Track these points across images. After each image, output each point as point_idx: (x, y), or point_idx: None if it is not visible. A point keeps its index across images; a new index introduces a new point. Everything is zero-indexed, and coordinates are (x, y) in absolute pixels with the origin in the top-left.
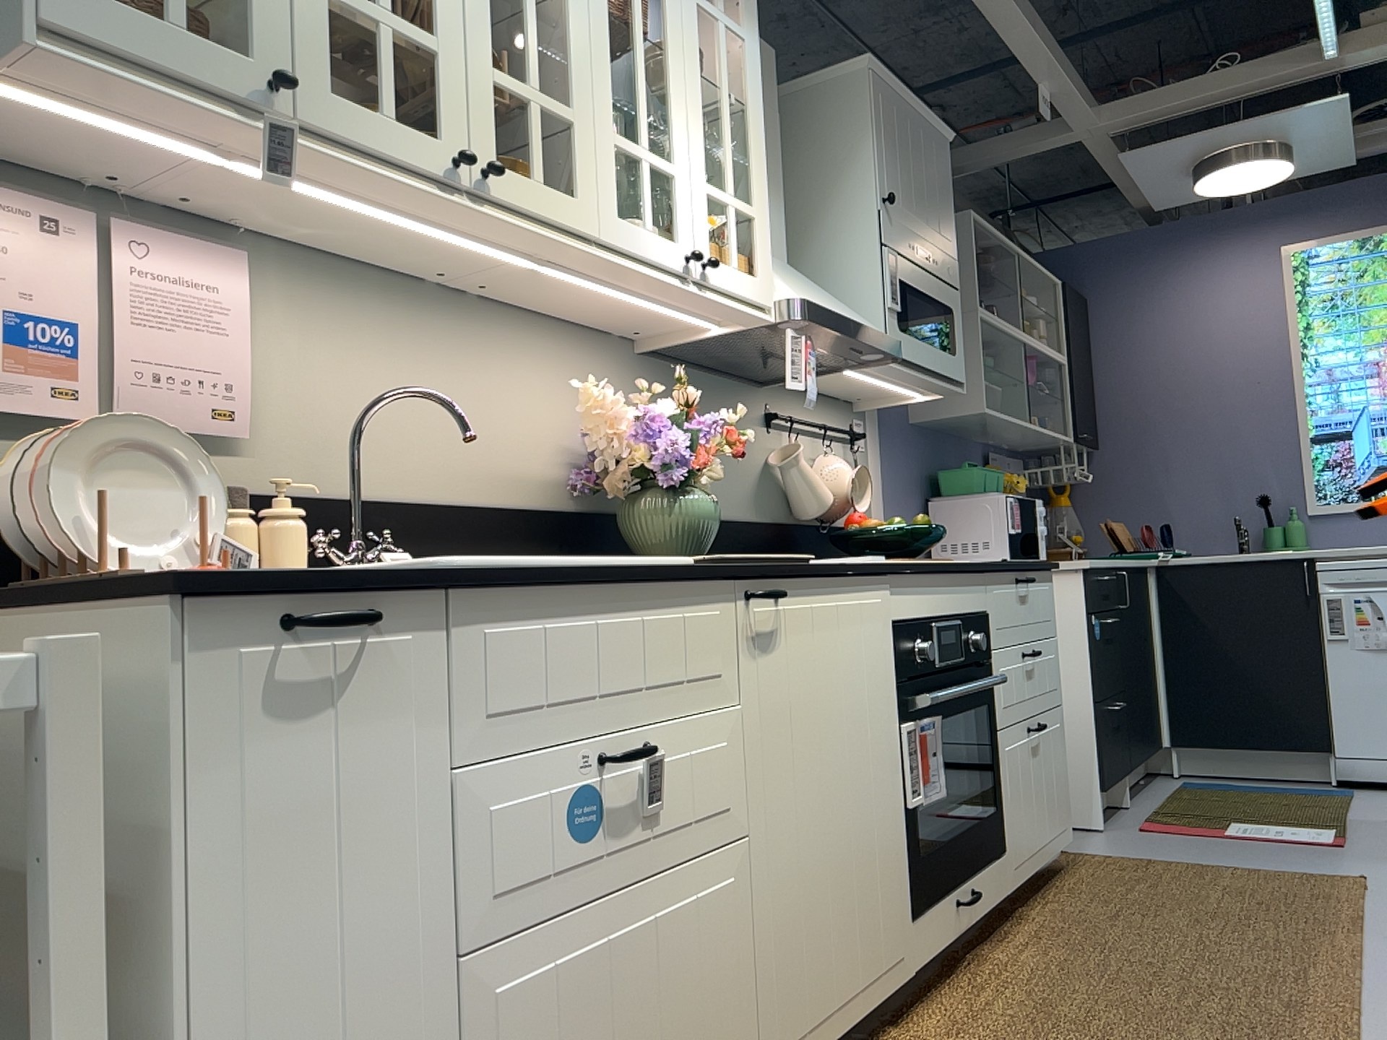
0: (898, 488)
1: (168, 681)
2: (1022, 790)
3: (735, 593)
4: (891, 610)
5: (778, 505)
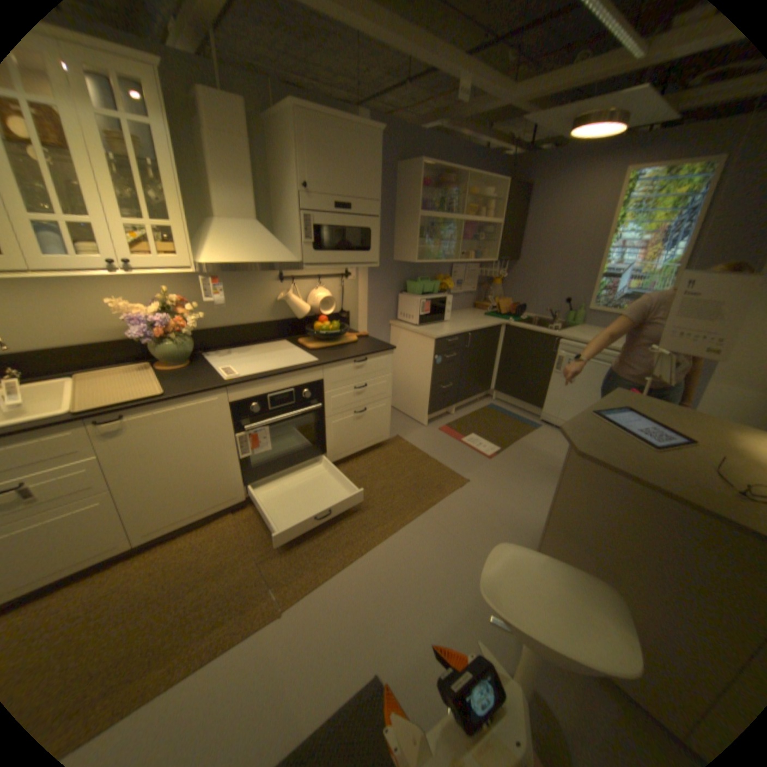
0: (377, 291)
1: None
2: (343, 433)
3: (85, 424)
4: (228, 398)
5: (285, 312)
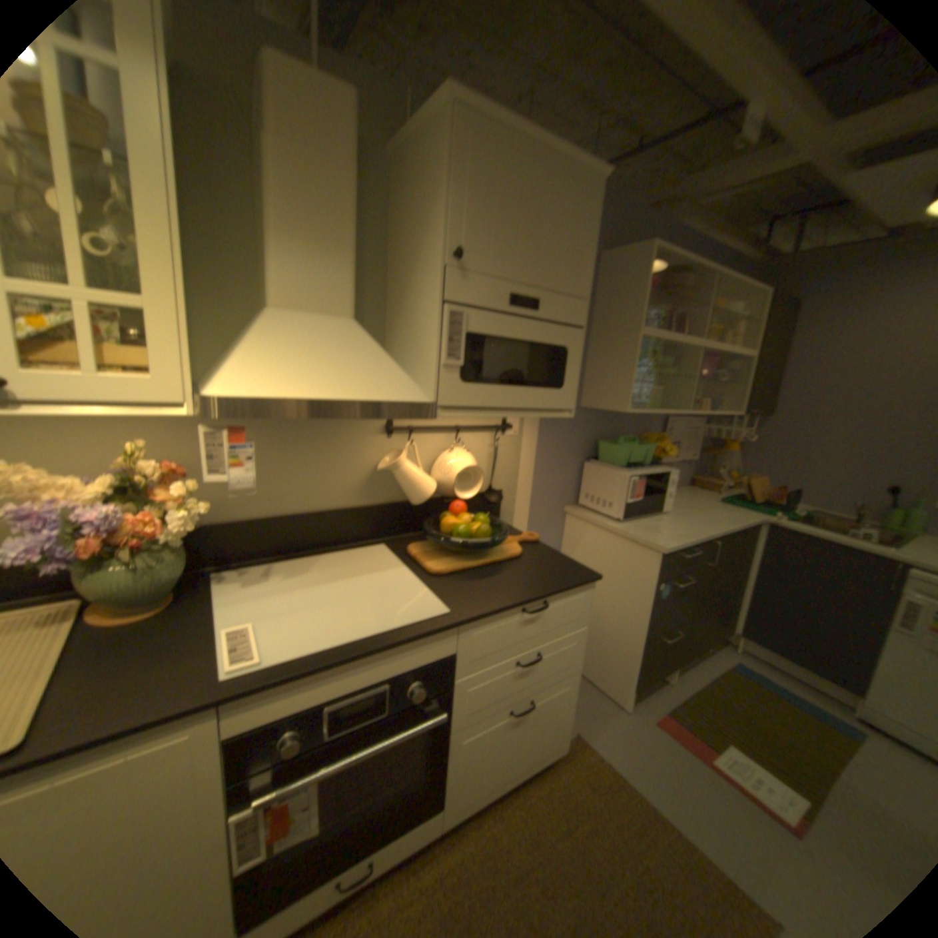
0: (550, 455)
1: None
2: (483, 759)
3: None
4: (220, 728)
5: (391, 489)
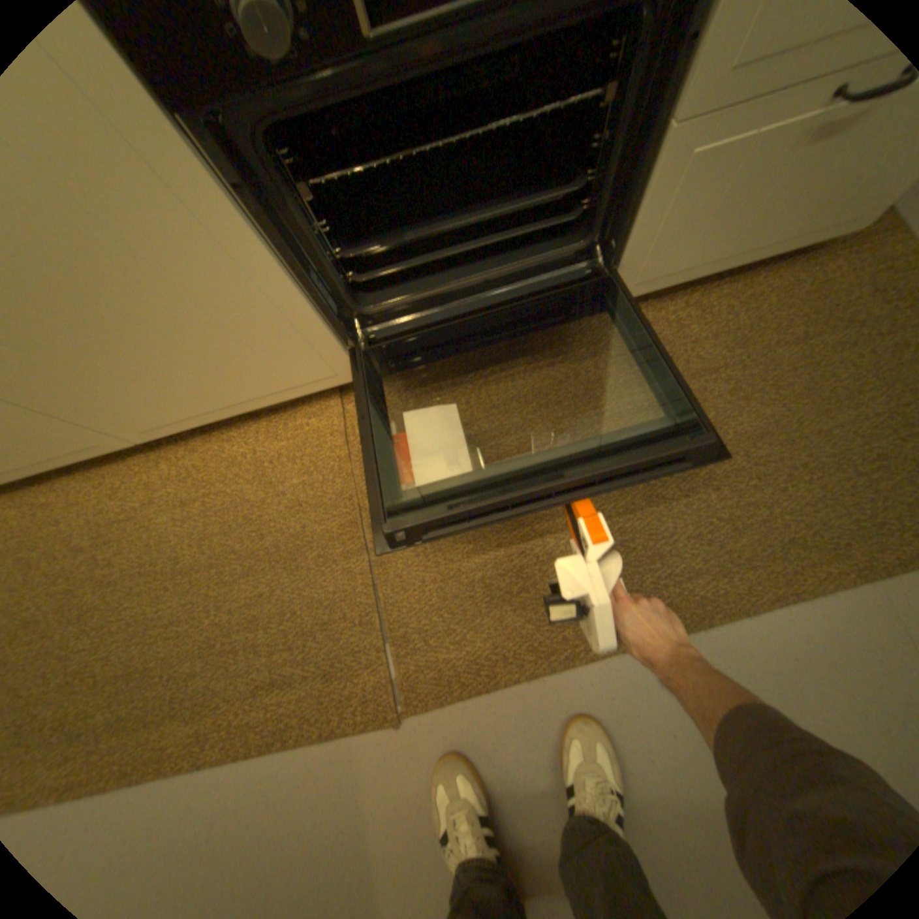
0: None
1: None
2: (716, 201)
3: None
4: None
5: None
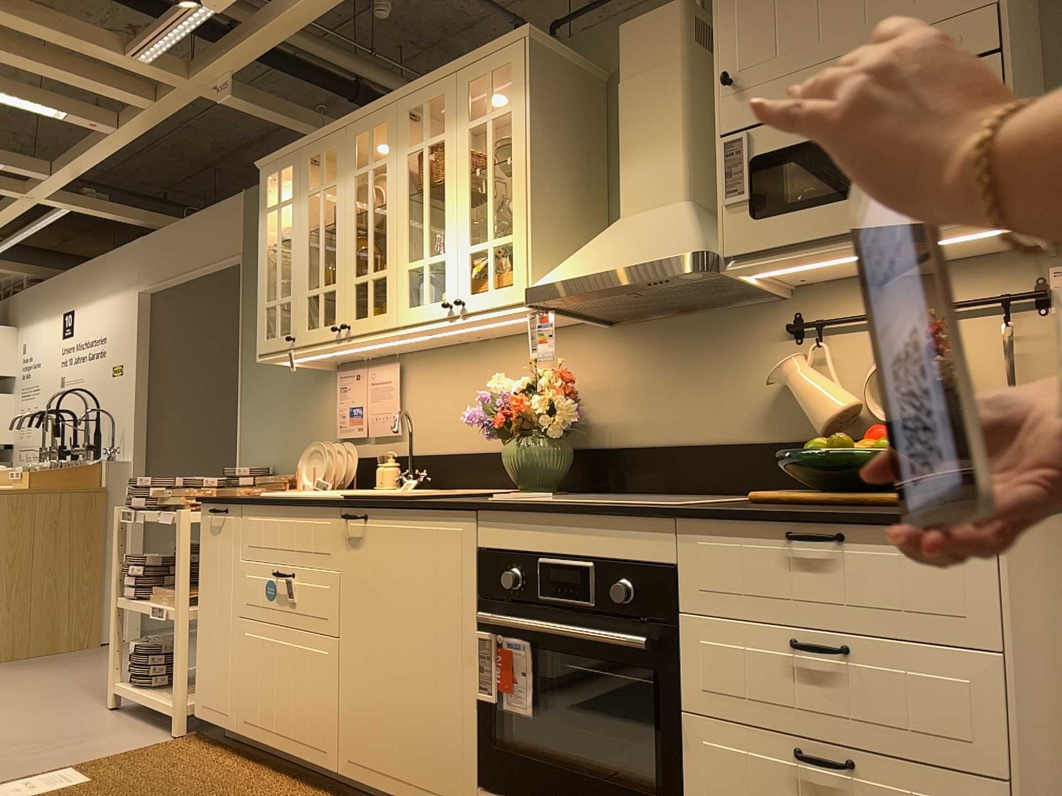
0: None
1: (201, 521)
2: None
3: (339, 514)
4: (478, 538)
5: (805, 421)
